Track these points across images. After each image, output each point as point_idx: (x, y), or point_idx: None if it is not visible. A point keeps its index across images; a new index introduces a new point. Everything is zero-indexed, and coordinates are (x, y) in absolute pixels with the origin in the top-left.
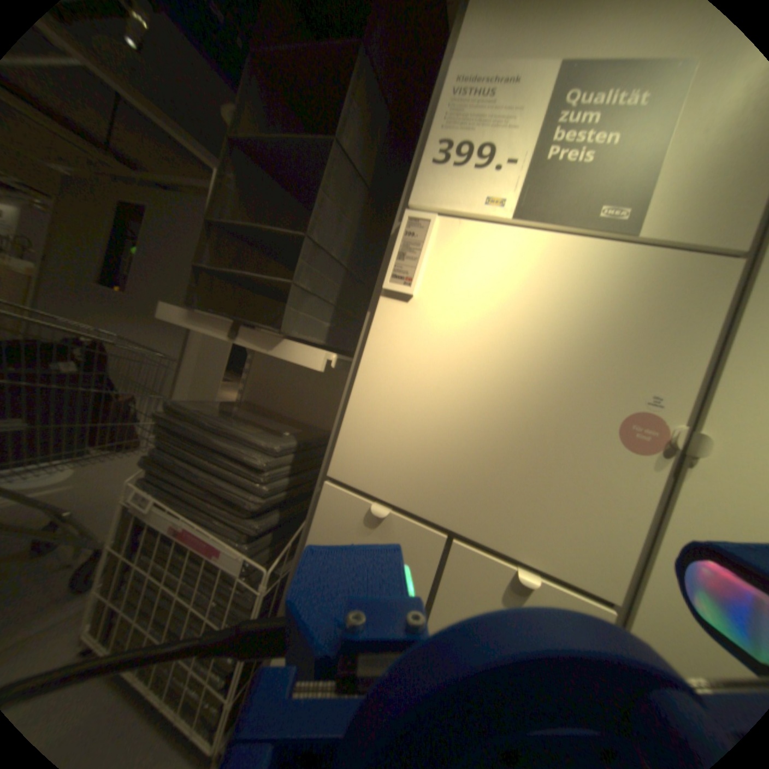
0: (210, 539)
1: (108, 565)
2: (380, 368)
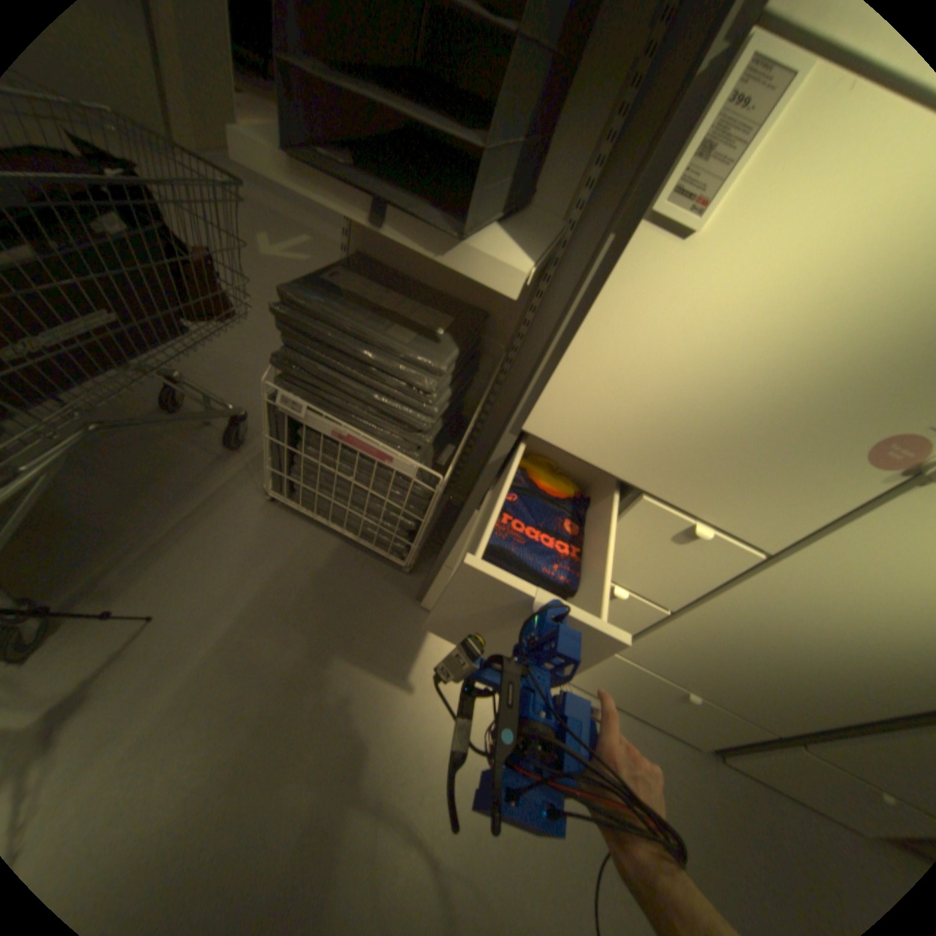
0: (375, 443)
1: (269, 446)
2: (612, 323)
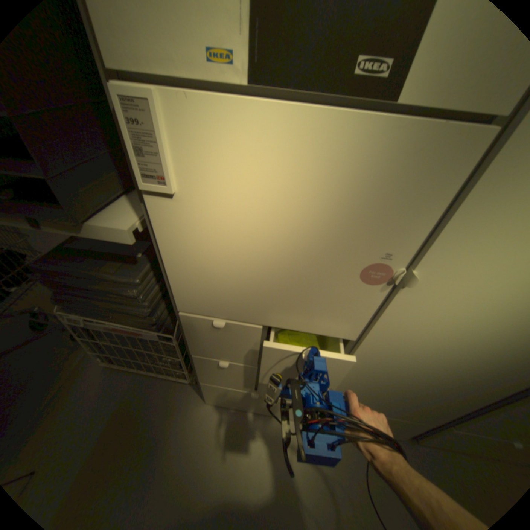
0: (129, 328)
1: (82, 342)
2: (175, 248)
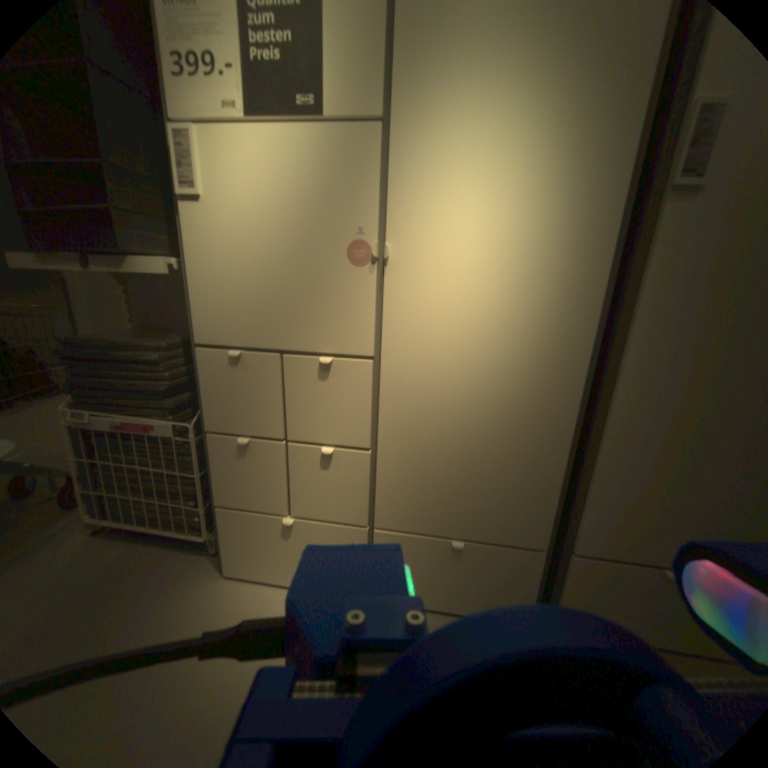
0: (141, 422)
1: (75, 470)
2: (198, 256)
